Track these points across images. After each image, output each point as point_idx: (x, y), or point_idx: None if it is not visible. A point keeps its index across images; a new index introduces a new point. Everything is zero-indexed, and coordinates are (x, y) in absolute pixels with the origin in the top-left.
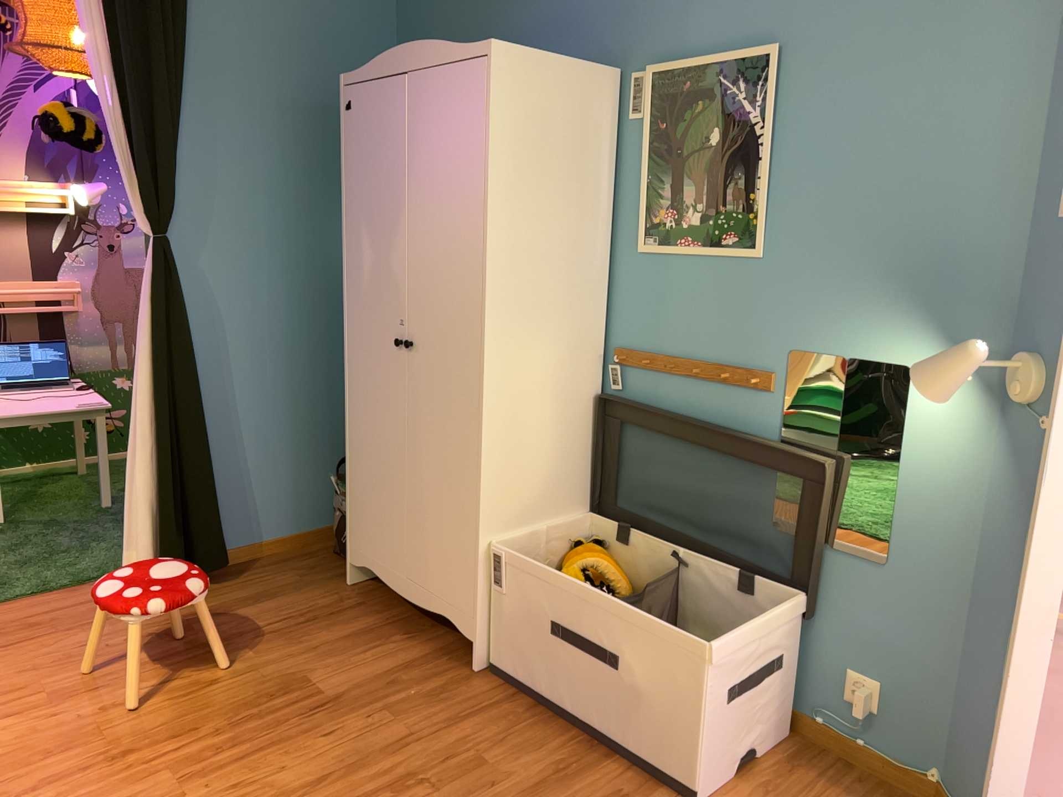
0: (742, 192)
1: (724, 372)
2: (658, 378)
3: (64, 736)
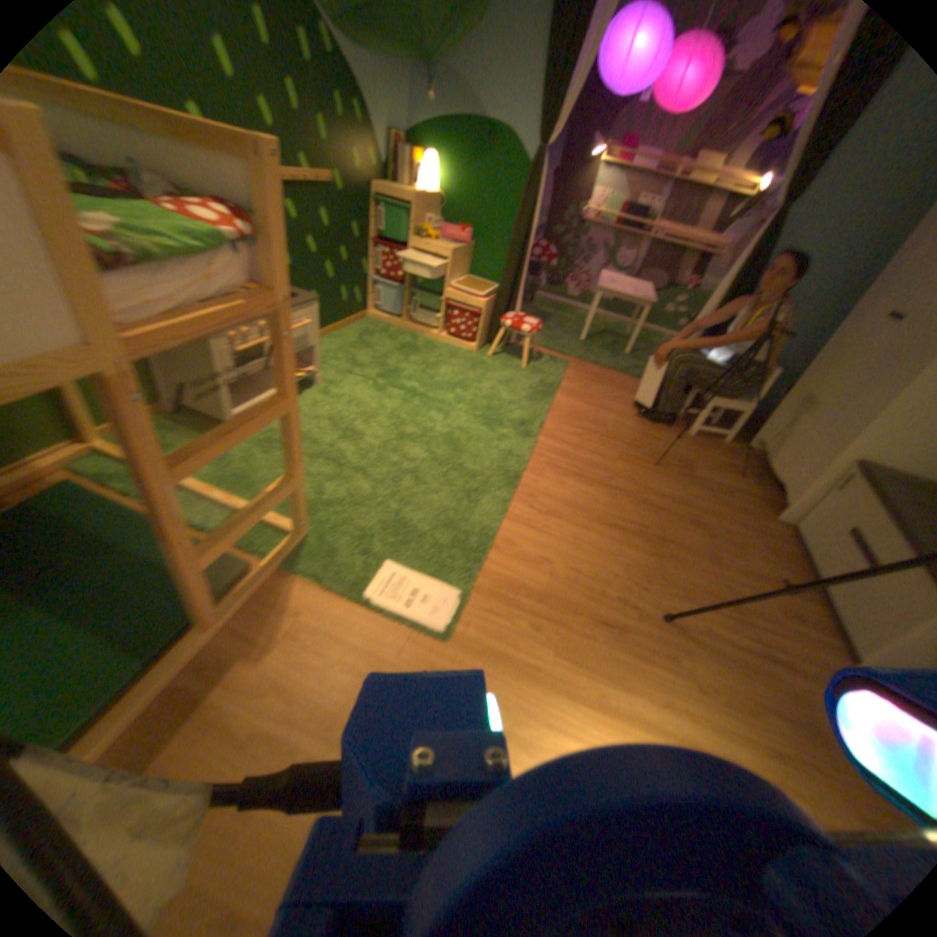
0: None
1: None
2: None
3: (592, 420)
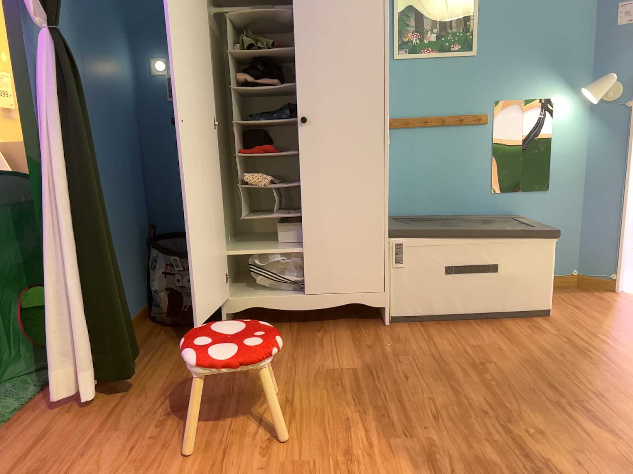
0: (461, 21)
1: (460, 119)
2: (413, 131)
3: None
